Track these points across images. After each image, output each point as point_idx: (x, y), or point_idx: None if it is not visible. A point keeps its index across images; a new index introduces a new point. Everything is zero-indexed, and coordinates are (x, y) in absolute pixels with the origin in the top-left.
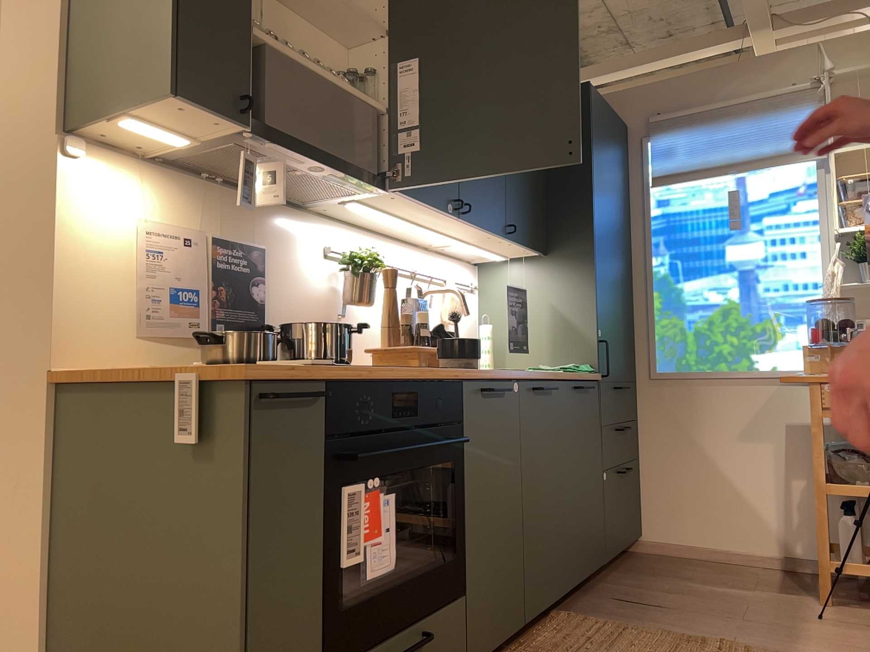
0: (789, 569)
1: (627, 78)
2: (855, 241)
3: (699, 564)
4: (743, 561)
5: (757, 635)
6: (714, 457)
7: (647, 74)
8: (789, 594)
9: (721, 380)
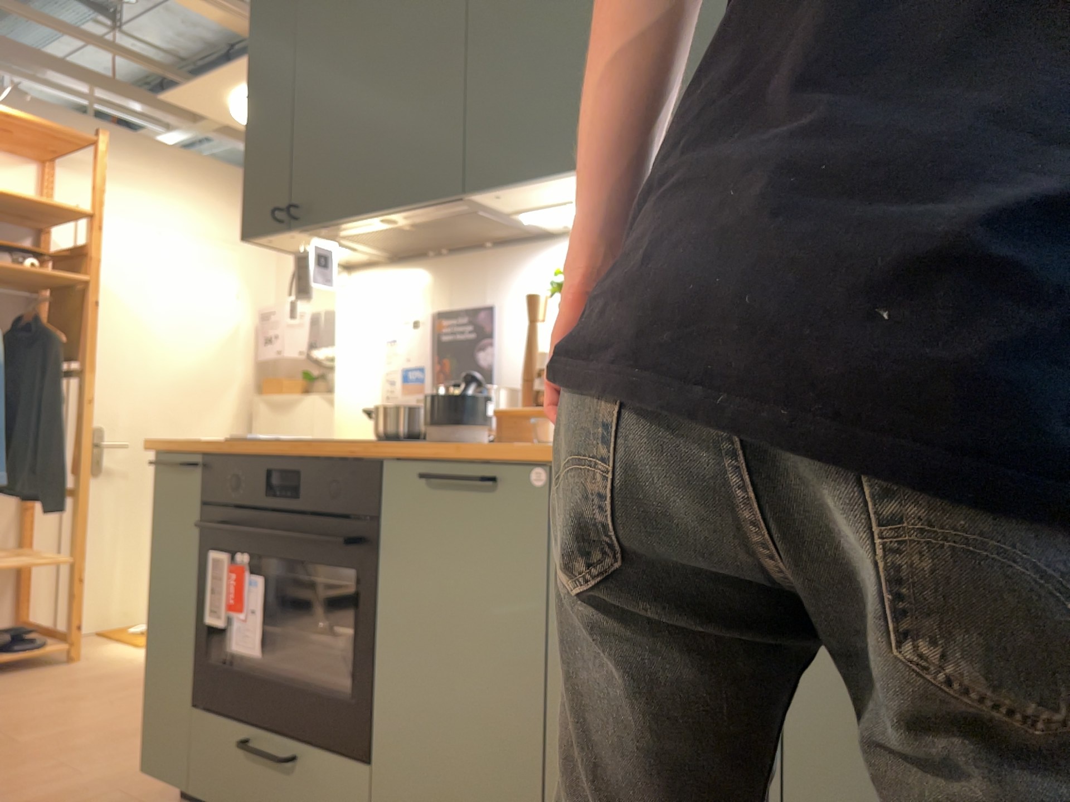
0: None
1: None
2: None
3: None
4: None
5: None
6: None
7: None
8: None
9: None
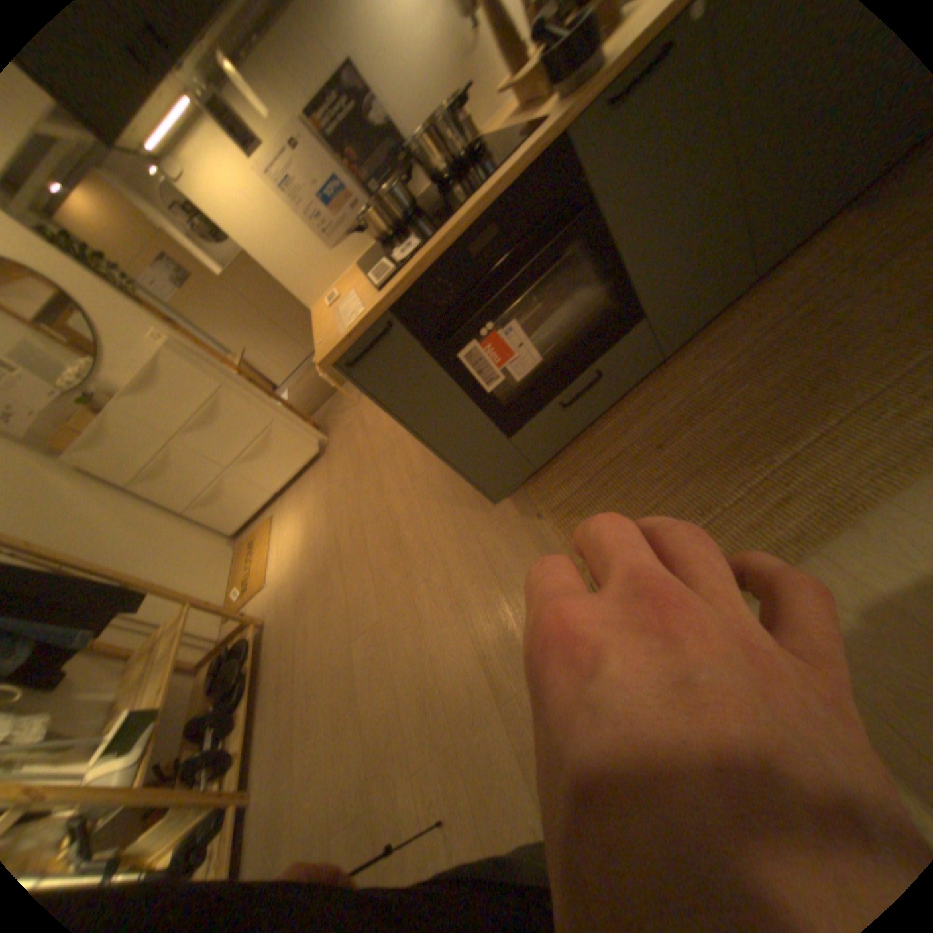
0: None
1: None
2: None
3: None
4: None
5: None
6: None
7: None
8: None
9: None
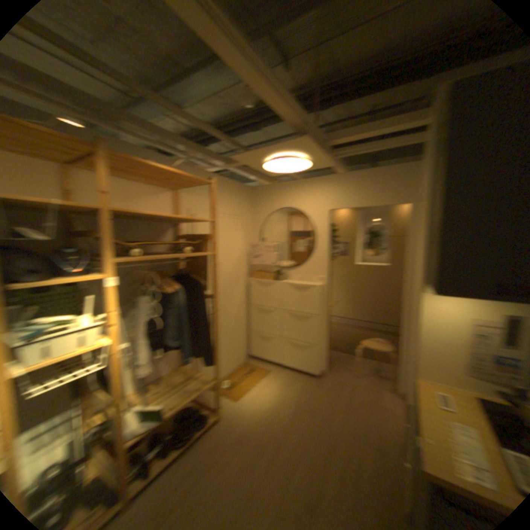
0: None
1: None
2: None
3: None
4: None
5: None
6: None
7: None
8: None
9: None
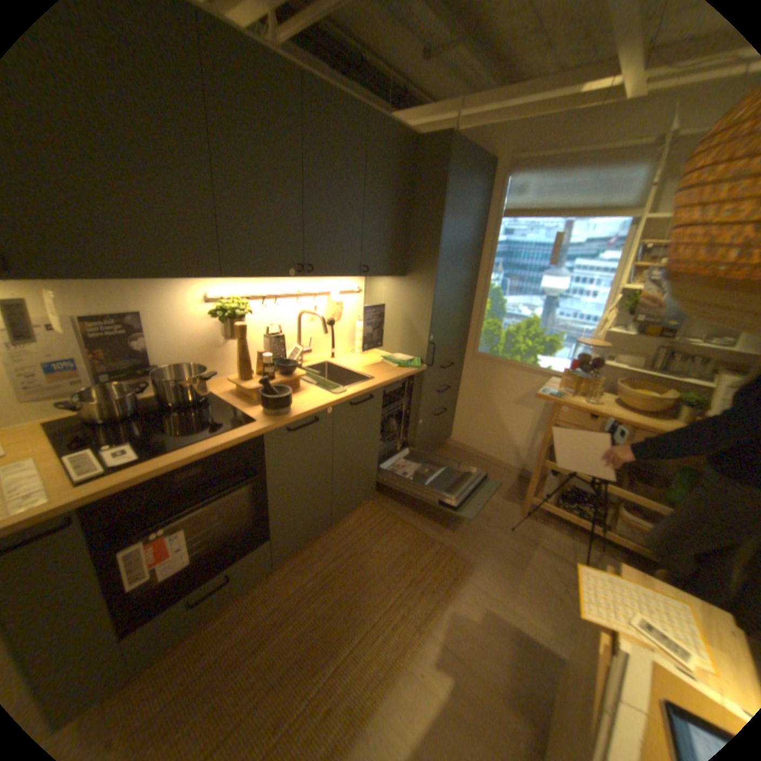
0: (521, 476)
1: (509, 106)
2: (637, 293)
3: (473, 462)
4: (498, 465)
5: (466, 541)
6: (498, 409)
7: (527, 104)
8: (507, 502)
9: (514, 366)
